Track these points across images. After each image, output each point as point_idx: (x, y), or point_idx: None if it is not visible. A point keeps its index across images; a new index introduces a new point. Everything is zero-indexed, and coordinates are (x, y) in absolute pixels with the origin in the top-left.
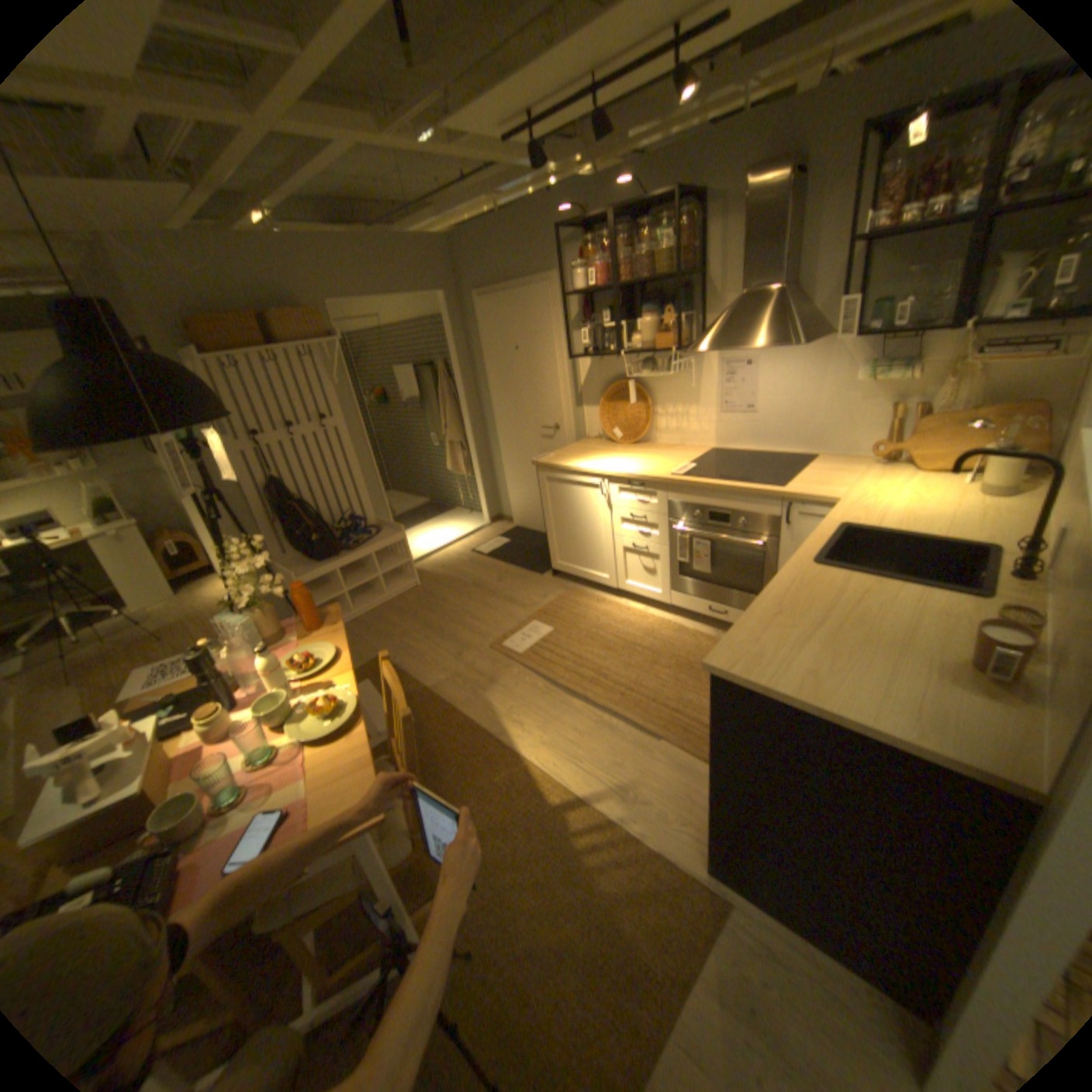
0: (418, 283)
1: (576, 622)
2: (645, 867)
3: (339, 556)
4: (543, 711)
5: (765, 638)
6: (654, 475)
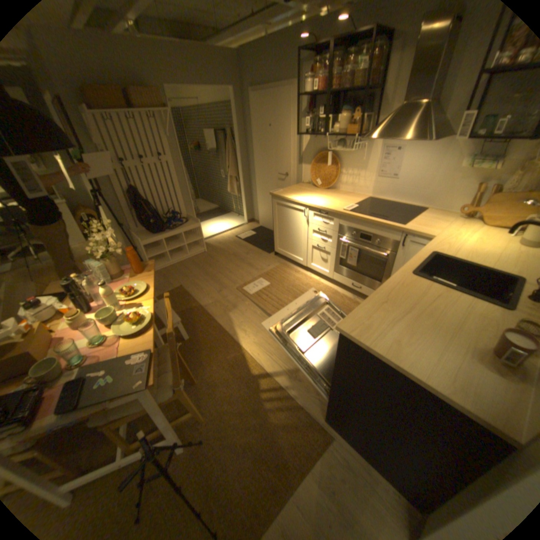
0: (220, 80)
1: (282, 282)
2: (294, 412)
3: (165, 232)
4: (257, 325)
5: (375, 316)
6: (334, 209)
